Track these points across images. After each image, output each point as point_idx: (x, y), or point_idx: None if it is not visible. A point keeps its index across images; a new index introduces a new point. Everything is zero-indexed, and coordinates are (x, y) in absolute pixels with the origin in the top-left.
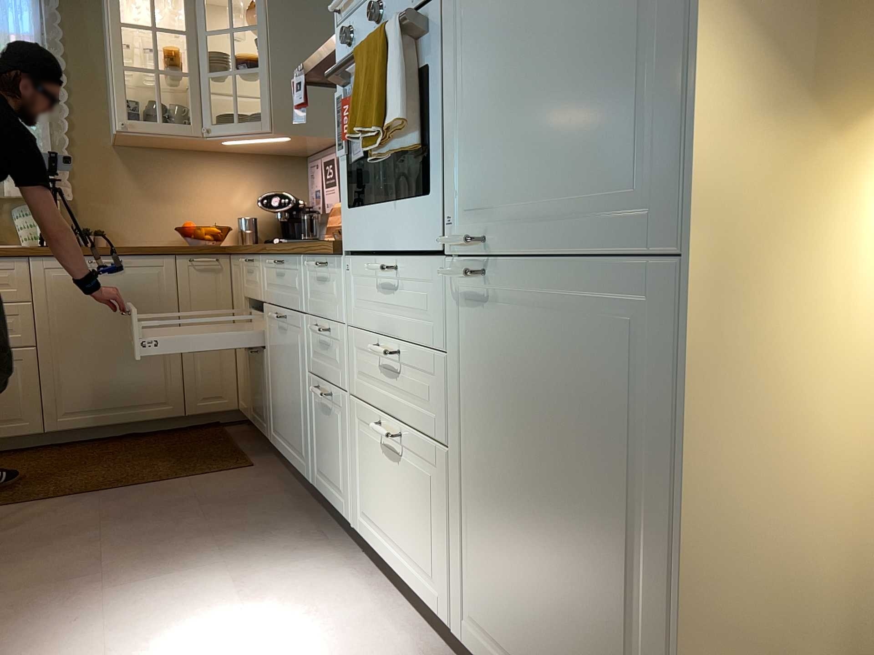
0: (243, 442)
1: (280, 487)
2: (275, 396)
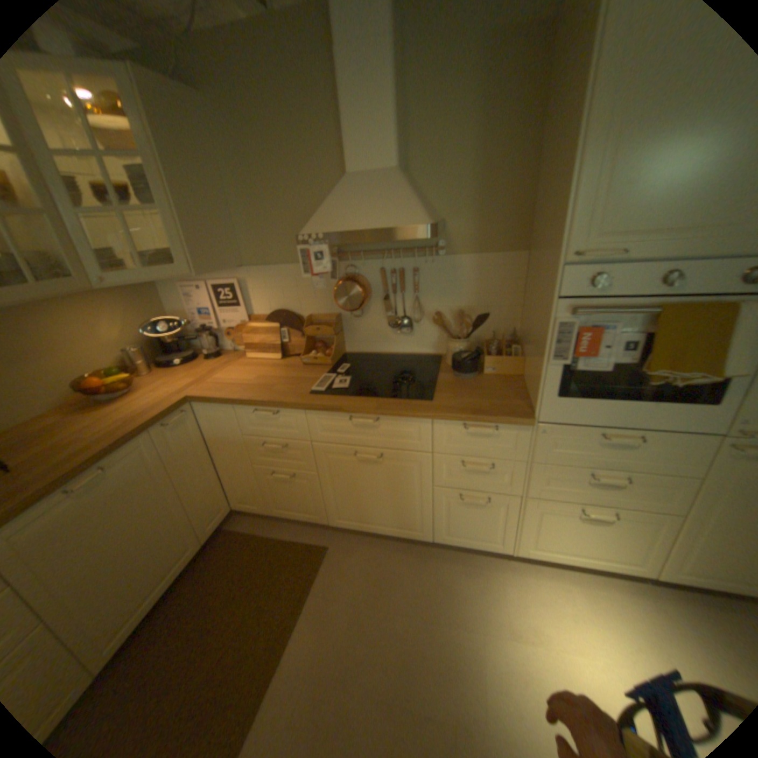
0: (273, 533)
1: (379, 551)
2: (347, 500)
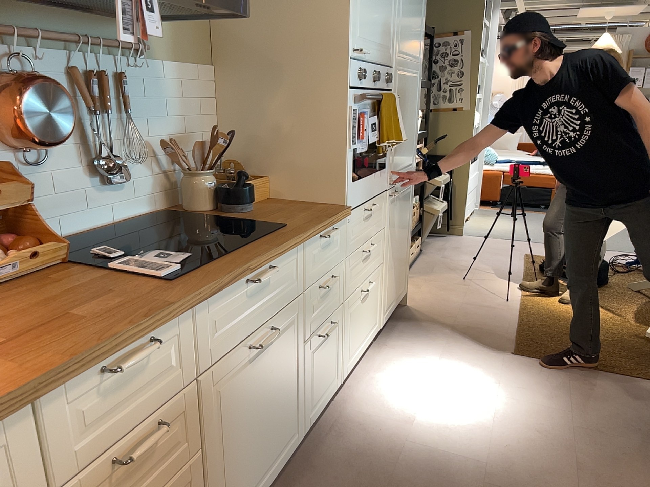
0: None
1: None
2: (235, 467)
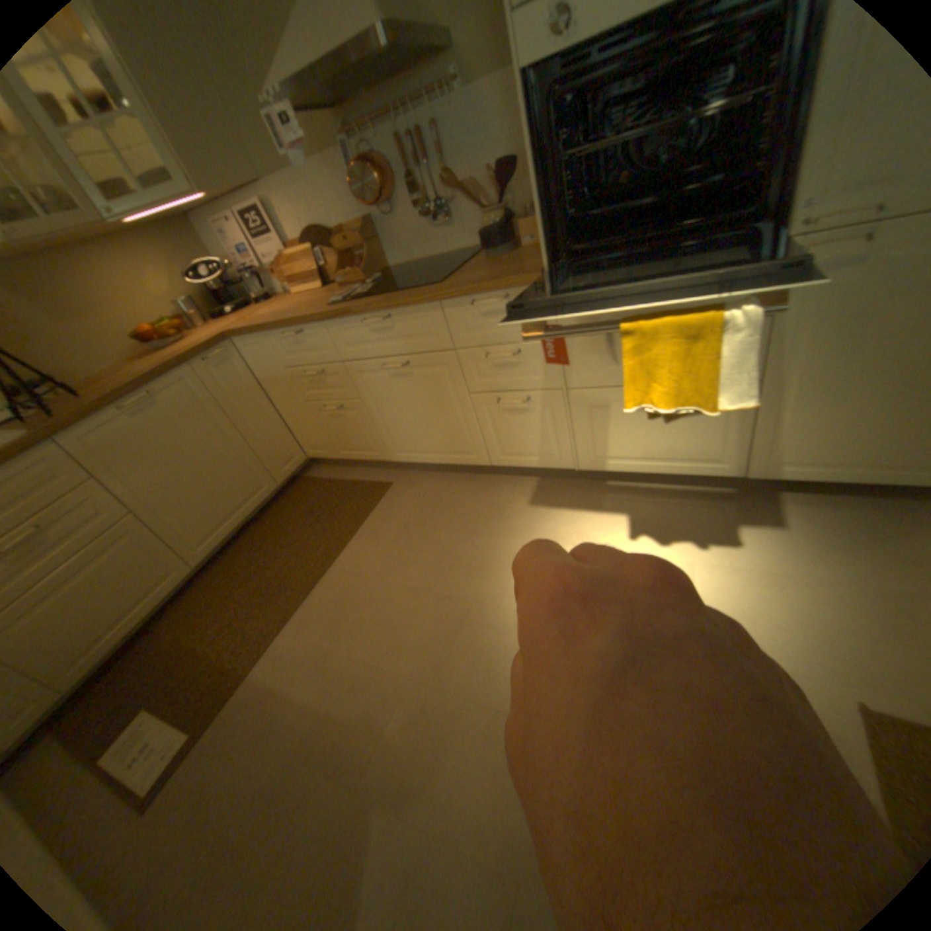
0: (346, 475)
1: (441, 482)
2: (397, 427)
